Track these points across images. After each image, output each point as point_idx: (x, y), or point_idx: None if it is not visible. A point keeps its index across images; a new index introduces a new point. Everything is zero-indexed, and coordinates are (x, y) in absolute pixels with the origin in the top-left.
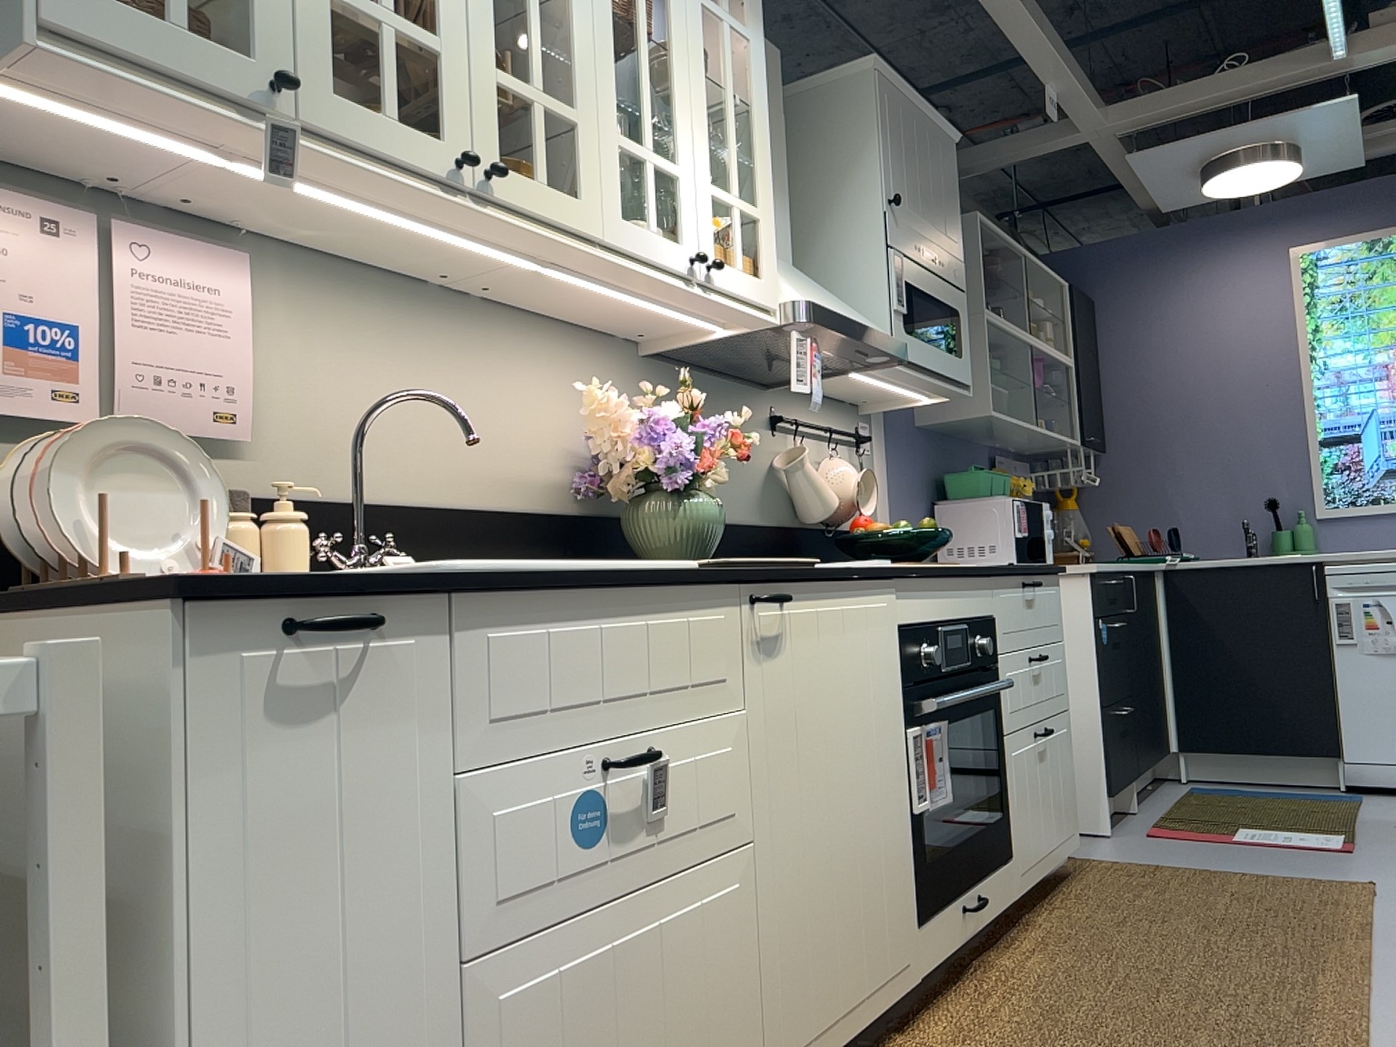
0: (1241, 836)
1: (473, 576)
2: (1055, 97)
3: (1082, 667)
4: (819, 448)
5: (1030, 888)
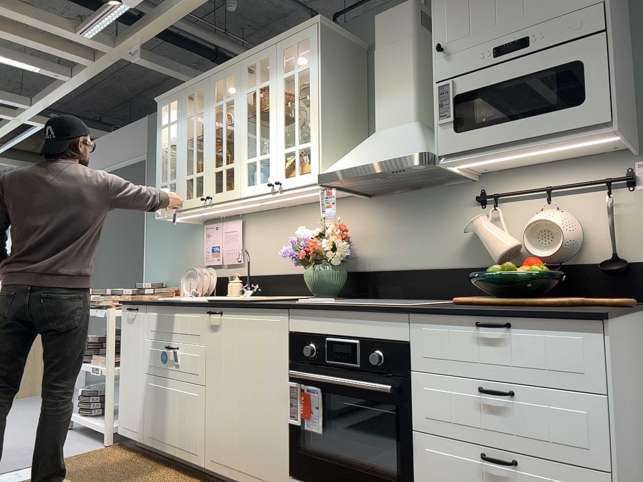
0: None
1: (147, 302)
2: None
3: None
4: (543, 204)
5: None
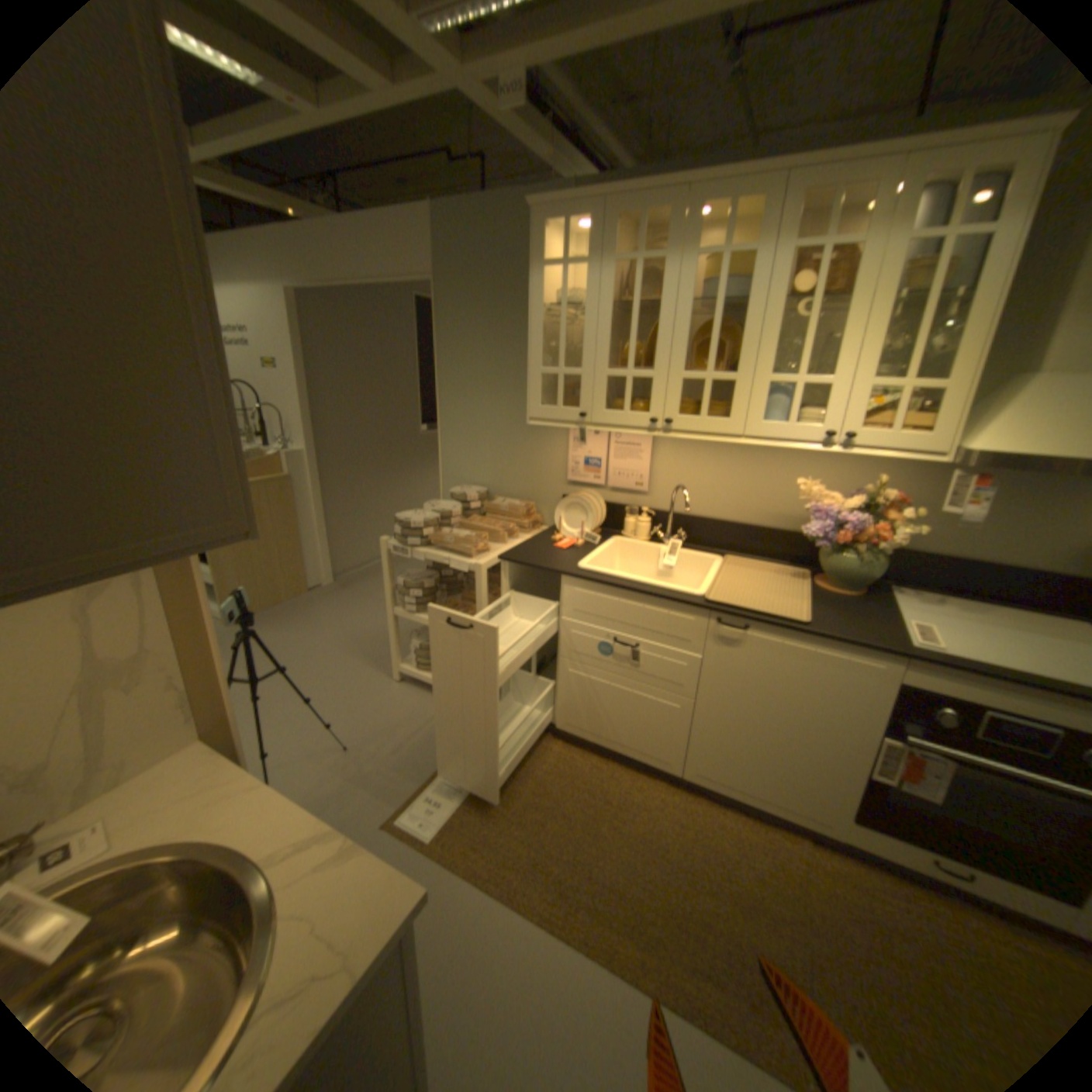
0: None
1: (569, 575)
2: None
3: None
4: None
5: None
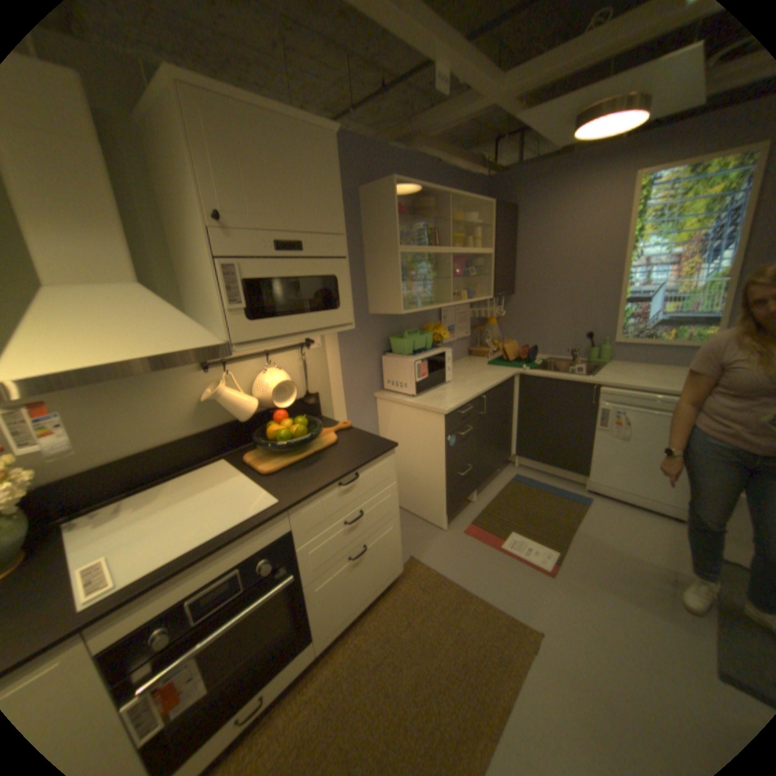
0: (506, 546)
1: None
2: (446, 69)
3: (437, 457)
4: (259, 363)
5: (334, 639)
